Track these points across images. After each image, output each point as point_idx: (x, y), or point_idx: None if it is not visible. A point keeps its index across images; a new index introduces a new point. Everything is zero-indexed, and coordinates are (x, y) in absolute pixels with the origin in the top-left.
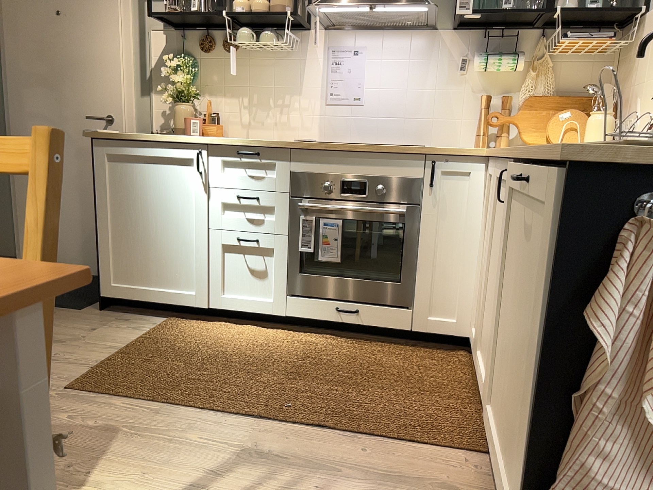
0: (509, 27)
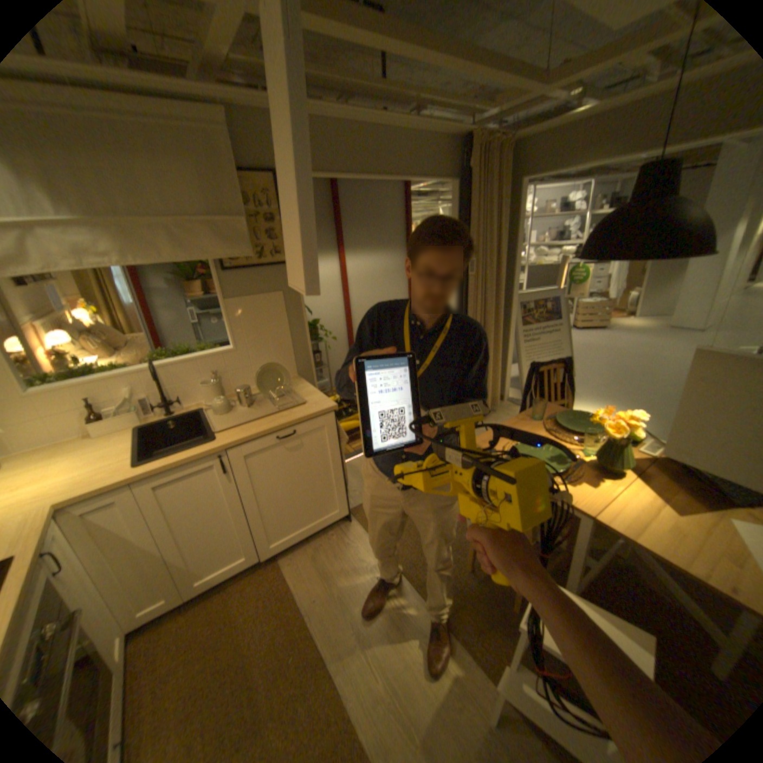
0: None
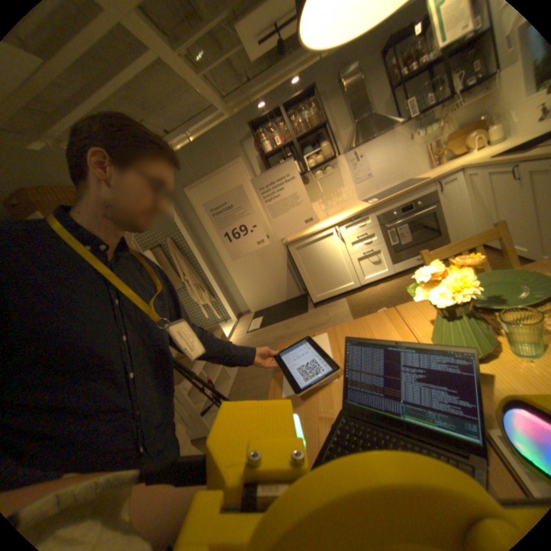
0: (428, 109)
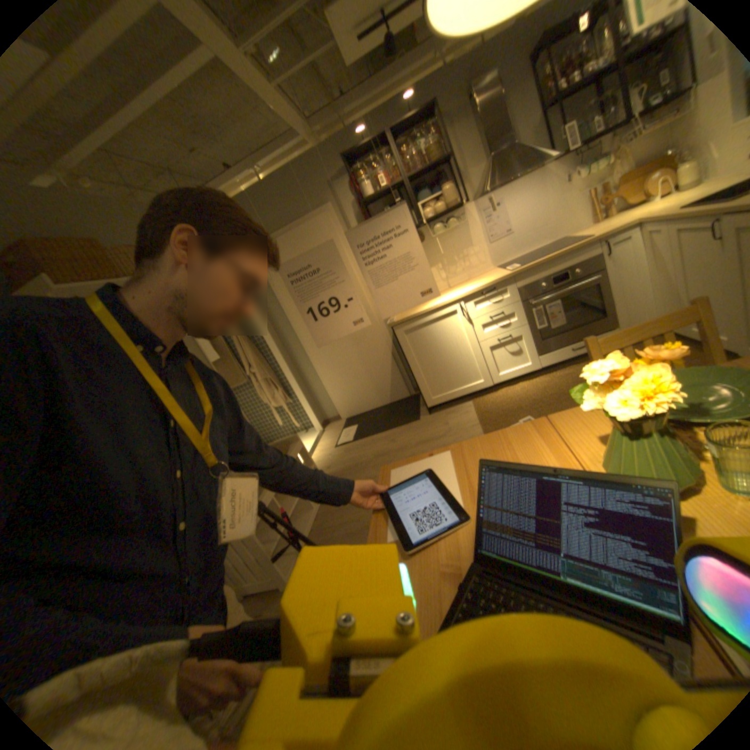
0: (593, 139)
